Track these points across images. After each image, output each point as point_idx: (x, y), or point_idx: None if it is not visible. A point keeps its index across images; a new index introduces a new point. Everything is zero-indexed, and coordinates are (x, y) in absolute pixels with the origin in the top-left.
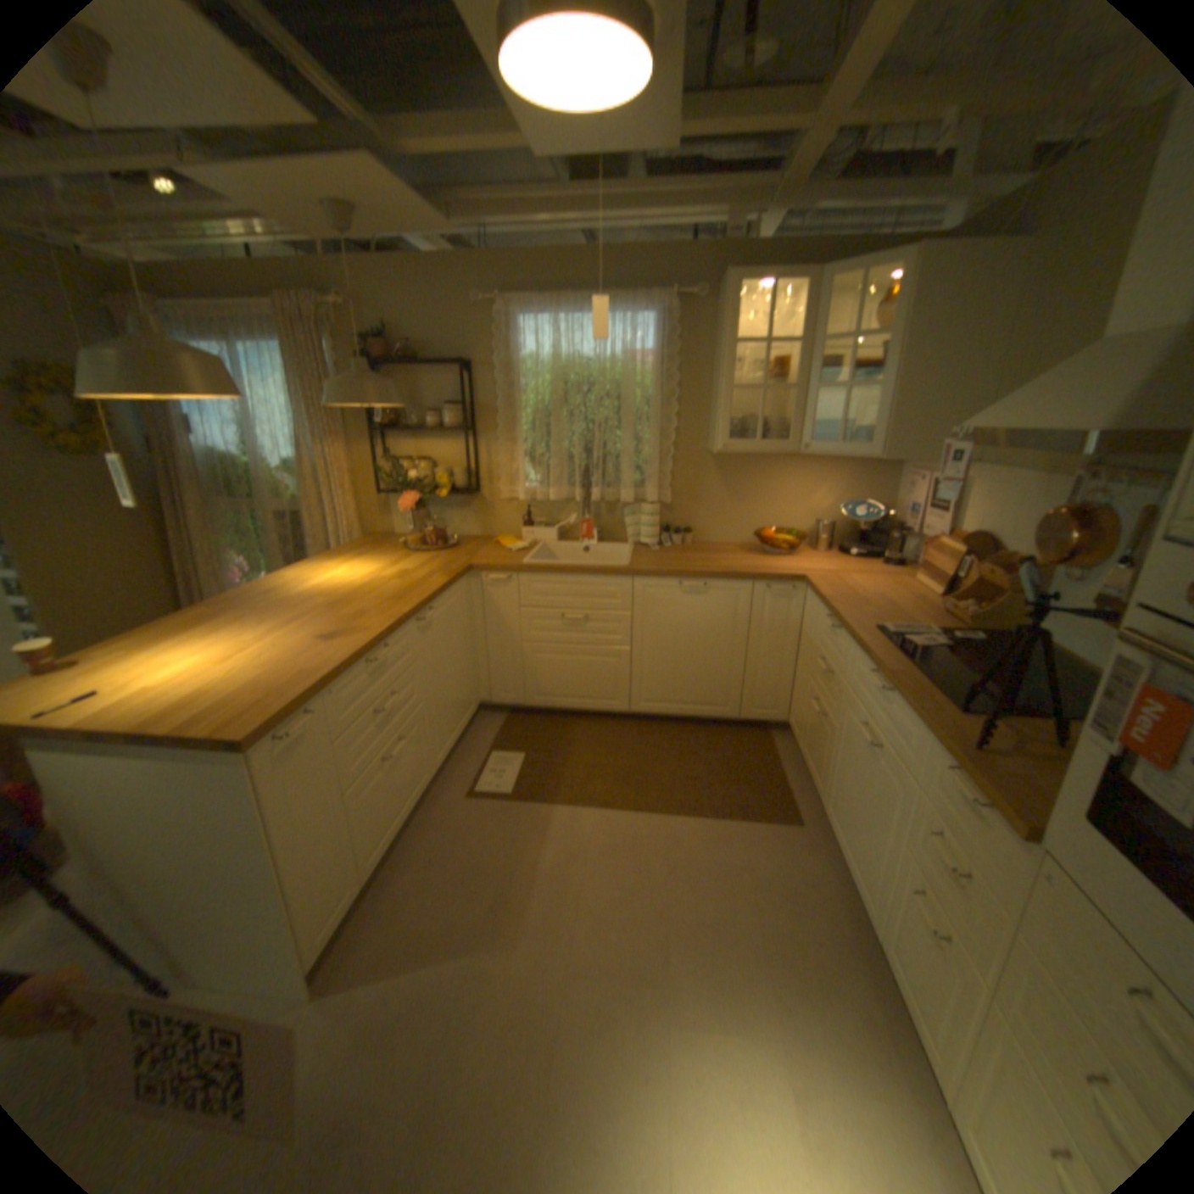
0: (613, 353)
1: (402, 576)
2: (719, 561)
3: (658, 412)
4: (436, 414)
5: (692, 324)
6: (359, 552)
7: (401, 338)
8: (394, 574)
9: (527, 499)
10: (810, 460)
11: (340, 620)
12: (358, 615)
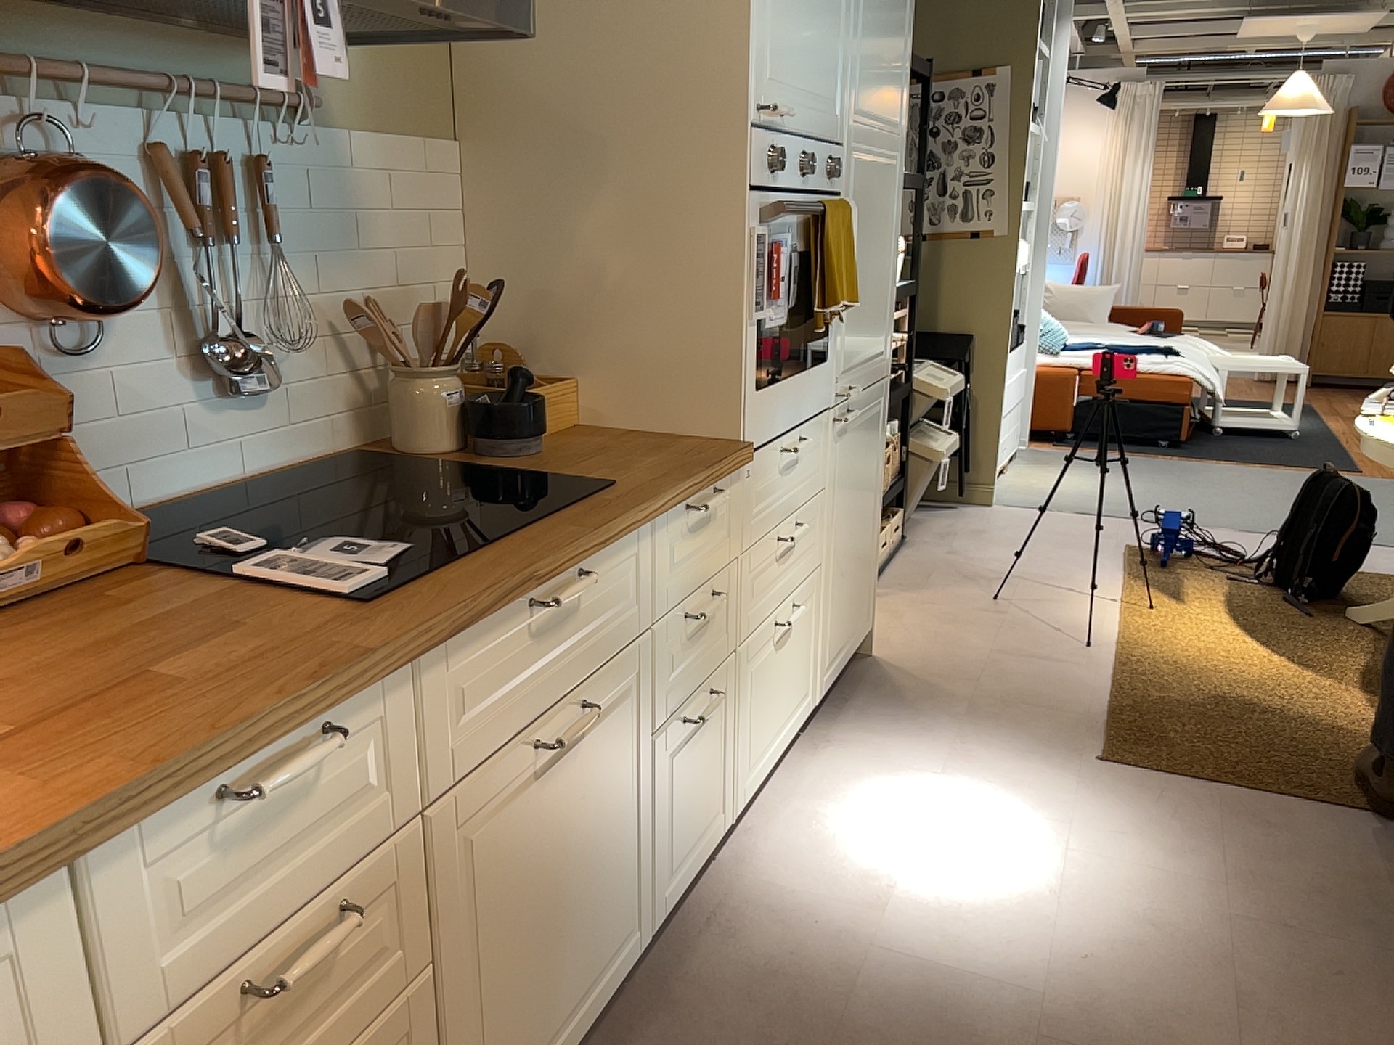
0: None
1: None
2: None
3: None
4: None
5: None
6: None
7: None
8: None
9: None
10: None
11: None
12: None
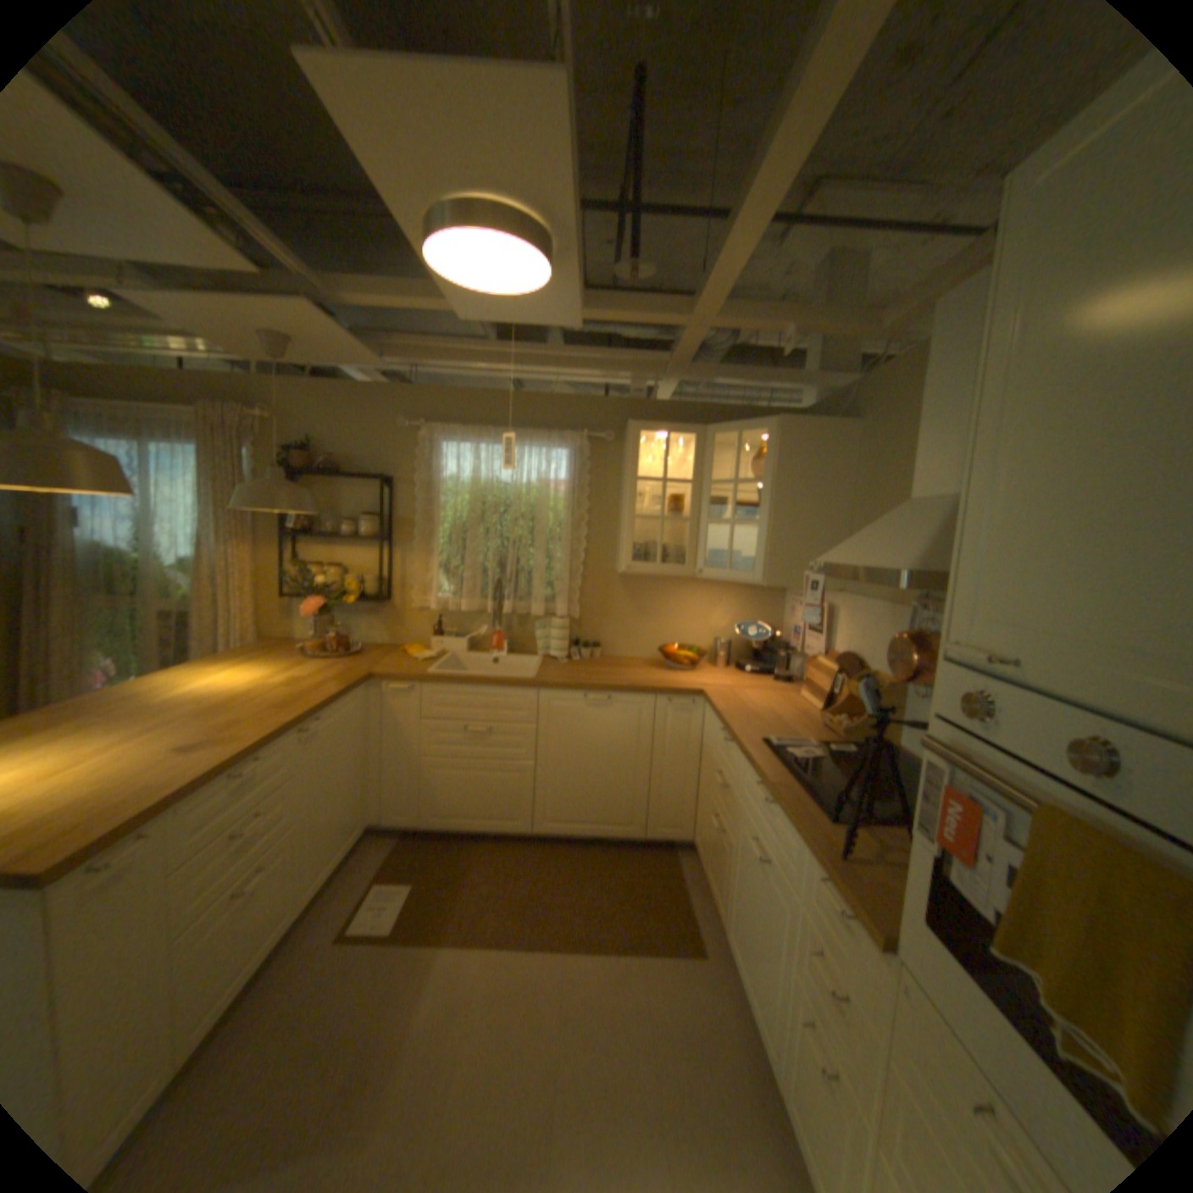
0: (530, 481)
1: (293, 684)
2: (625, 675)
3: (570, 534)
4: (354, 523)
5: (601, 461)
6: (250, 657)
7: (326, 452)
8: (285, 681)
9: (439, 608)
10: (708, 583)
11: (209, 730)
12: (232, 724)
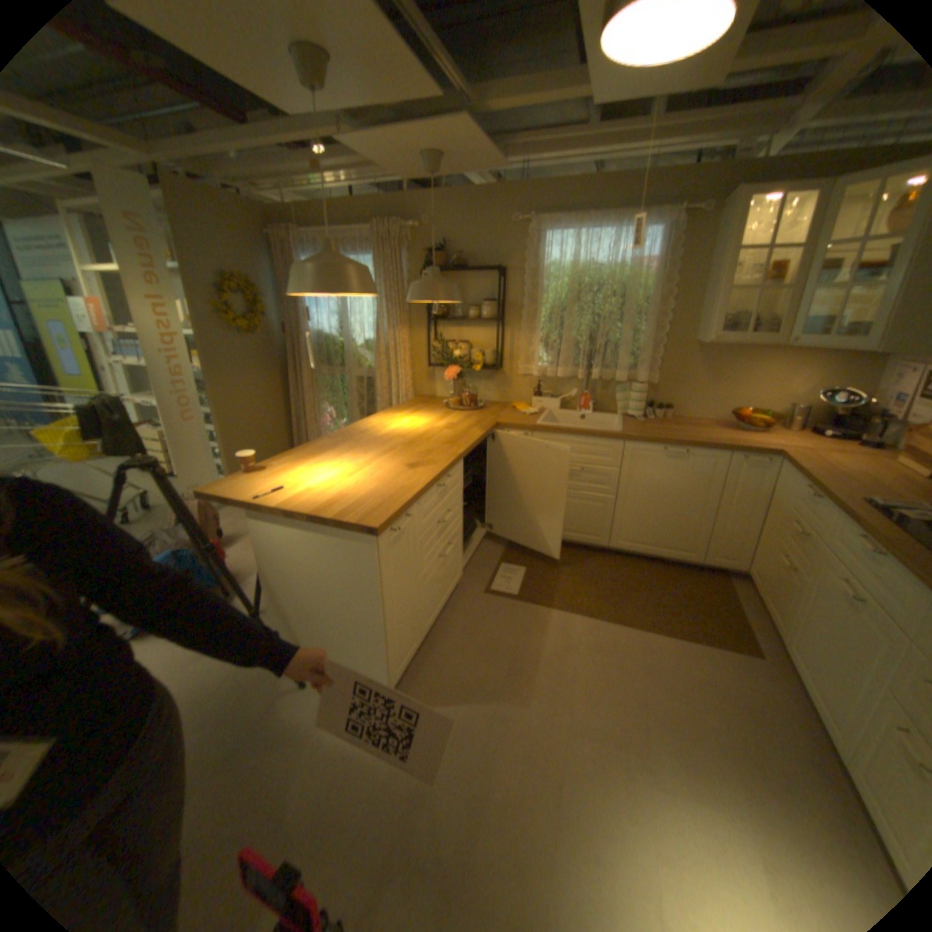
0: (623, 261)
1: (450, 428)
2: (700, 433)
3: (656, 309)
4: (476, 309)
5: (694, 234)
6: (415, 409)
7: (456, 252)
8: (443, 426)
9: (539, 375)
10: (793, 351)
11: (416, 456)
12: (427, 453)
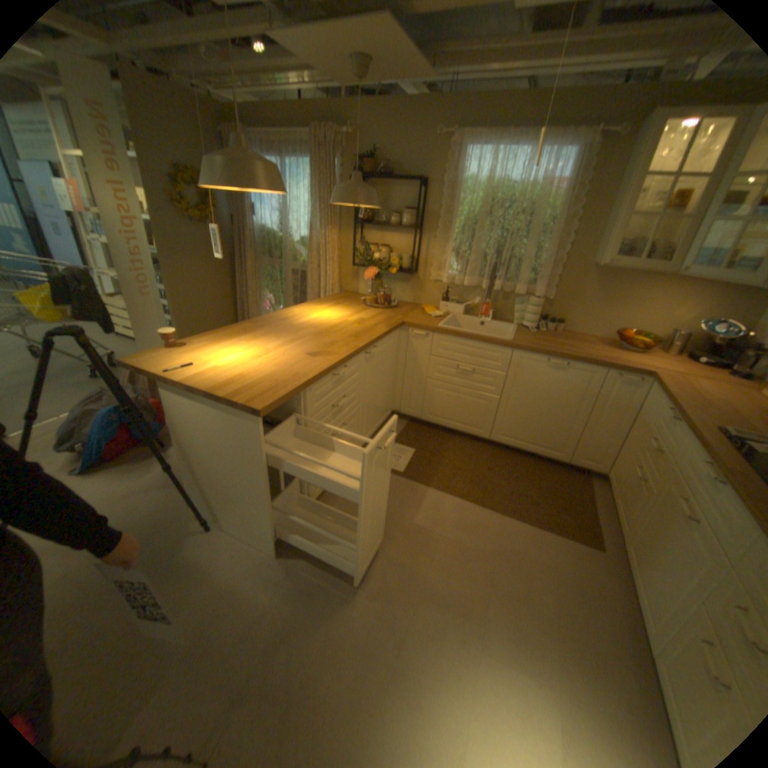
0: (535, 179)
1: (360, 324)
2: (583, 349)
3: (560, 229)
4: (398, 216)
5: (606, 158)
6: (336, 303)
7: (384, 160)
8: (355, 321)
9: (447, 282)
10: (683, 280)
11: (320, 346)
12: (331, 344)
